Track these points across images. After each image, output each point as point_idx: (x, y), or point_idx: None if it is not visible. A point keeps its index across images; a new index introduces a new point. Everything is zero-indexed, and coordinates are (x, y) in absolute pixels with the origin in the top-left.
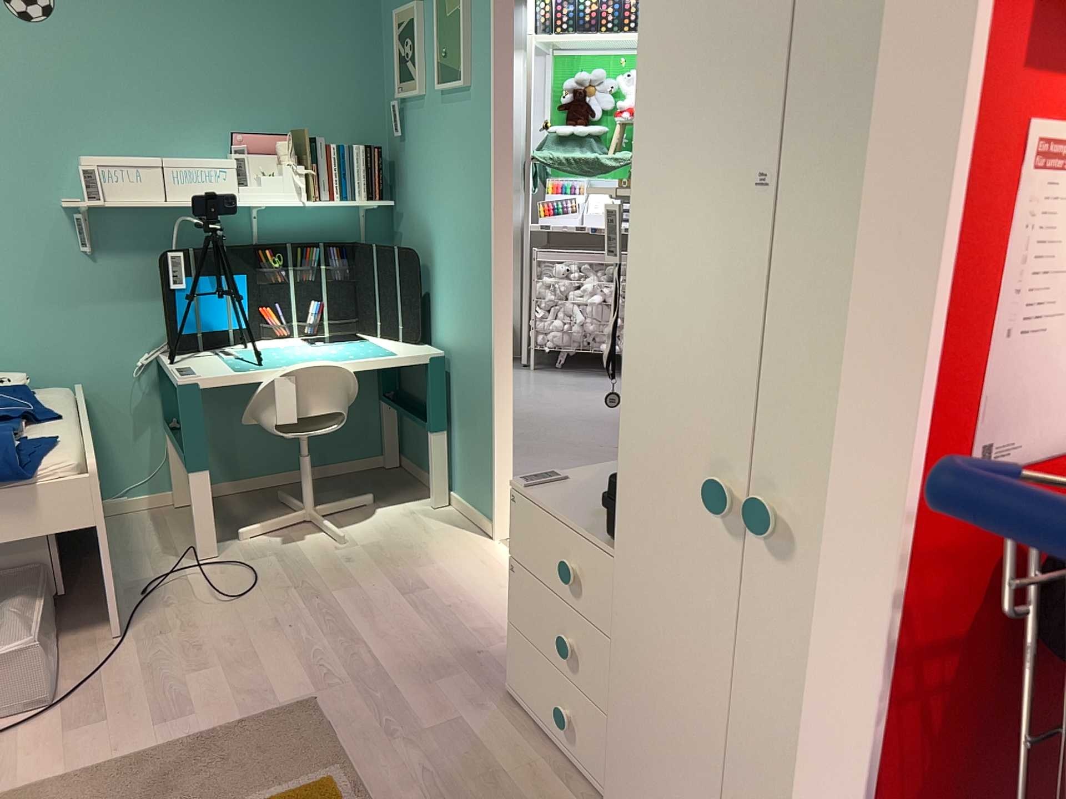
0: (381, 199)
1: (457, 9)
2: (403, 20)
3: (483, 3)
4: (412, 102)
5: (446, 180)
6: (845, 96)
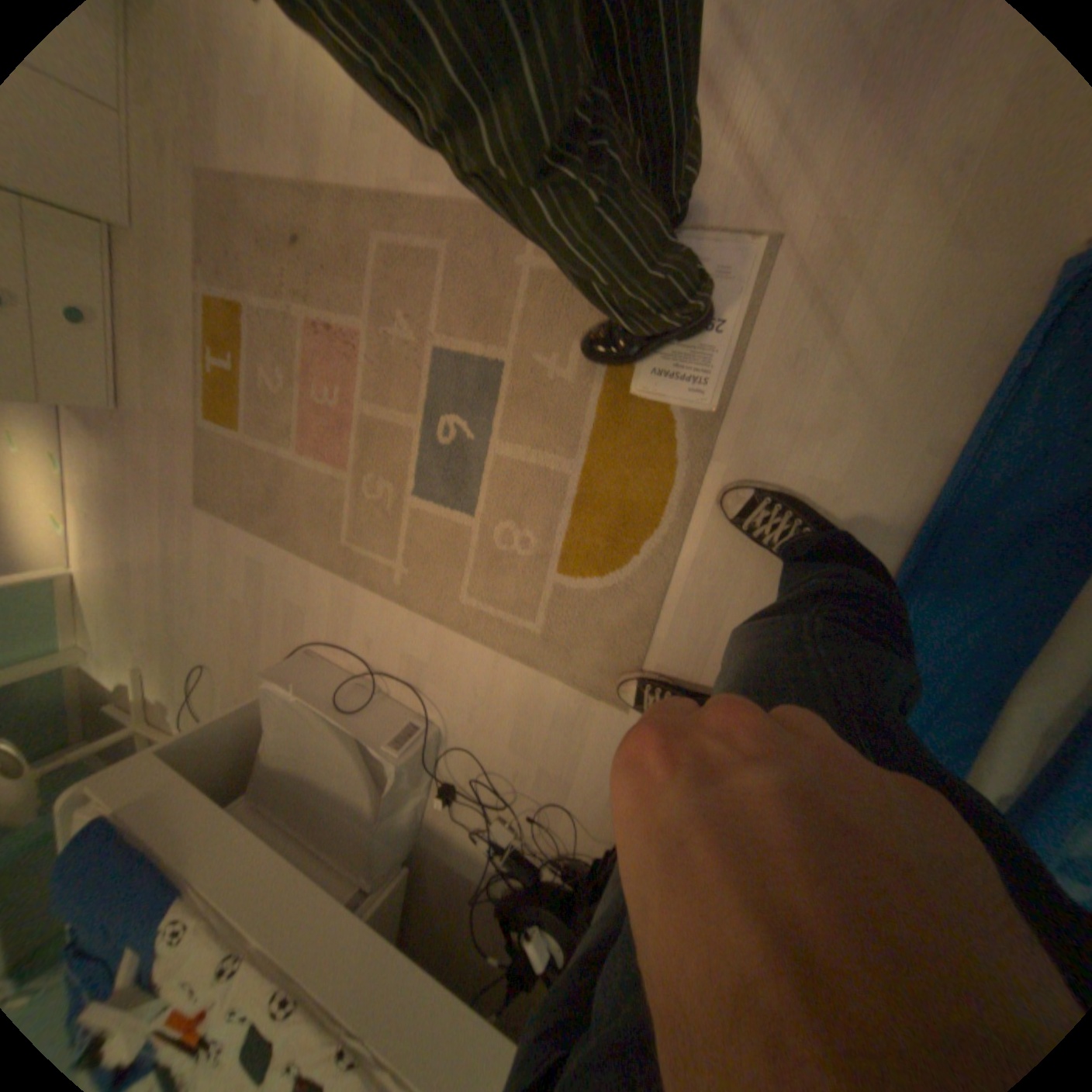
0: None
1: None
2: None
3: None
4: None
5: None
6: None
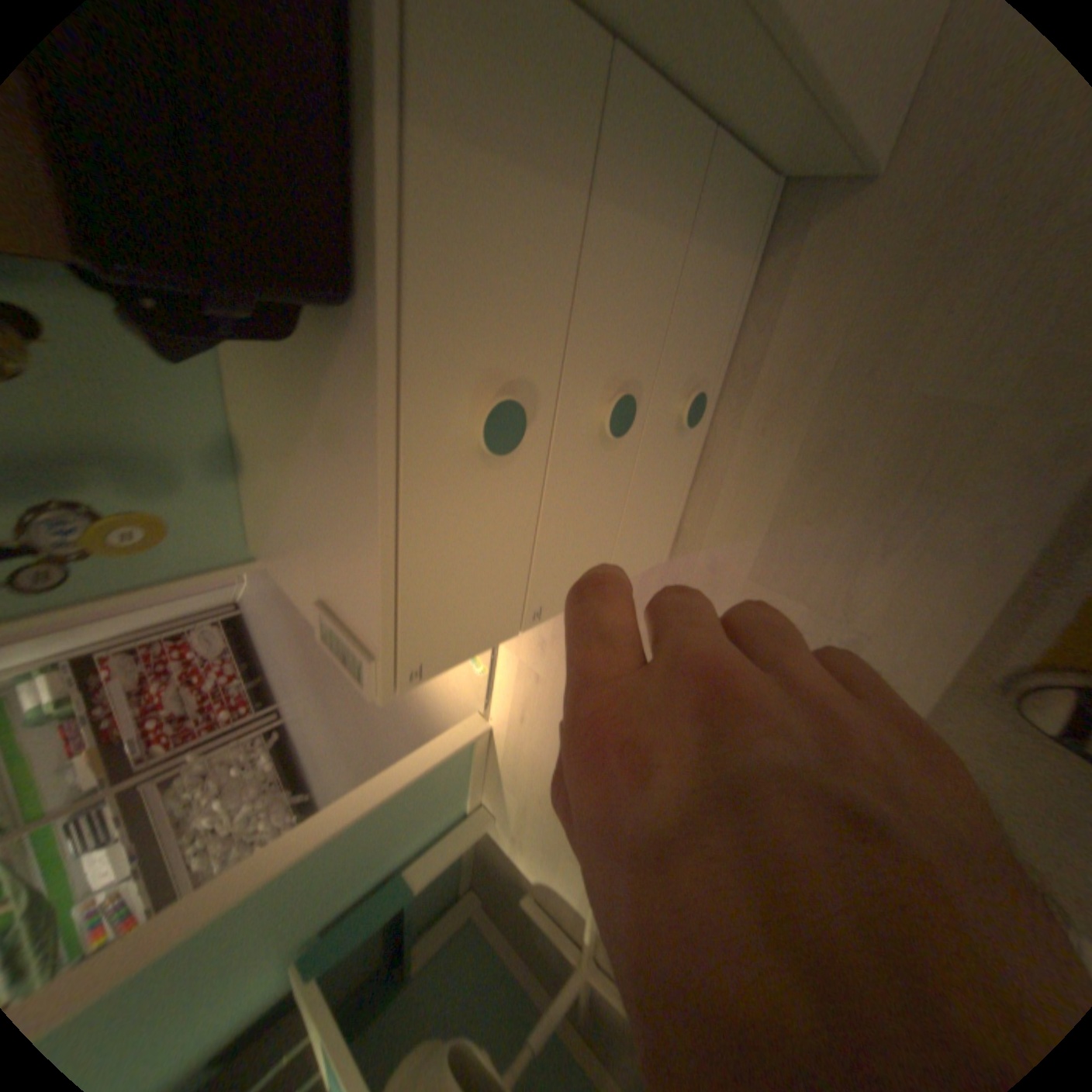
0: None
1: None
2: None
3: None
4: None
5: None
6: None
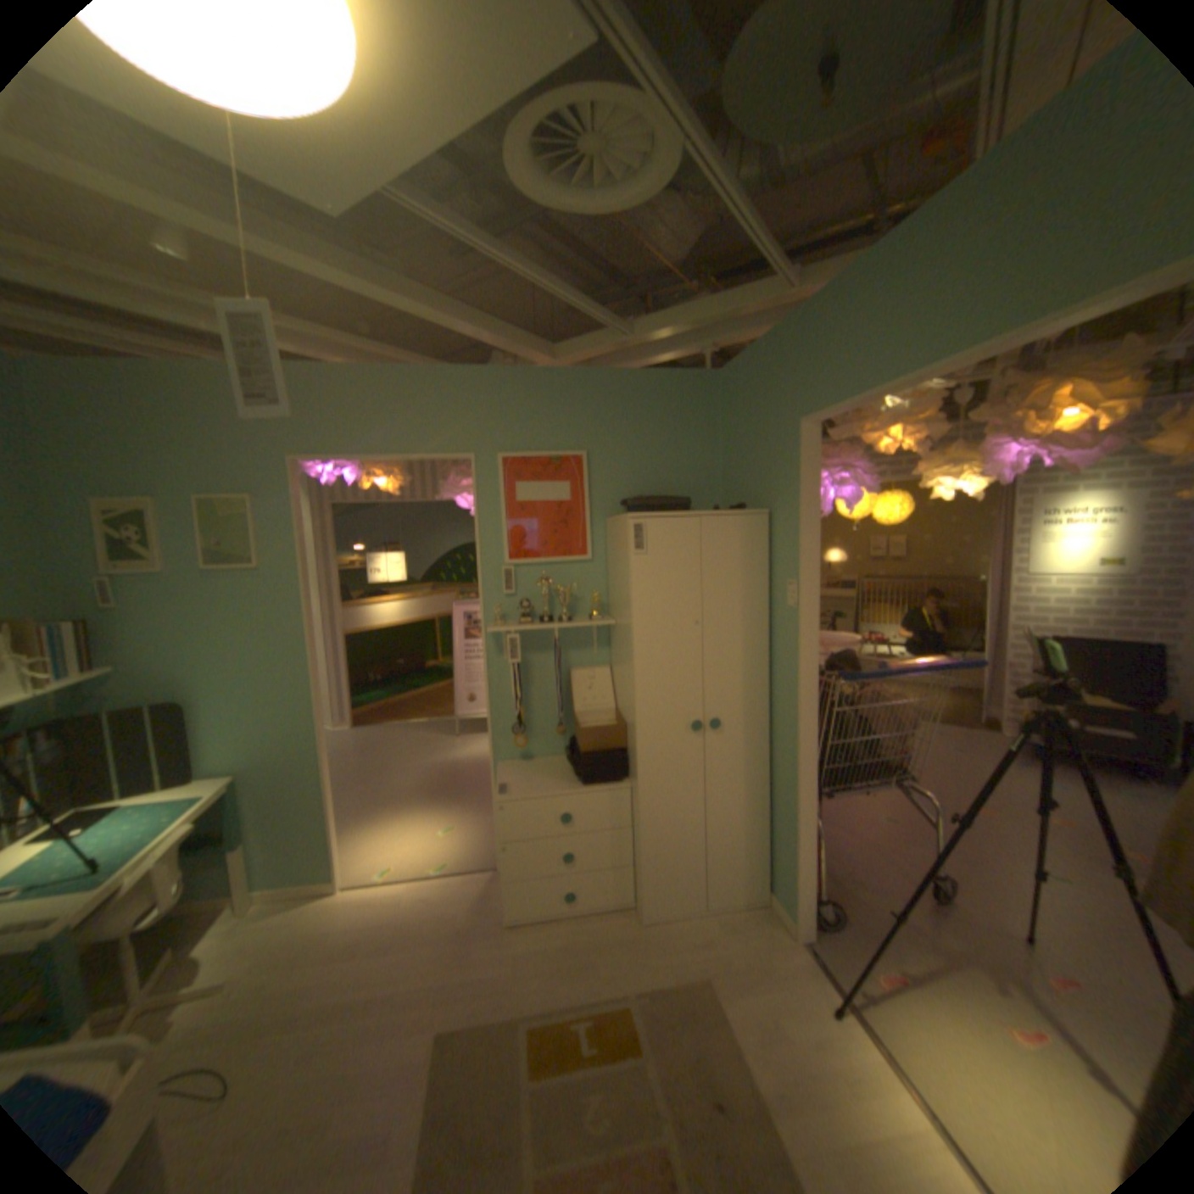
0: (92, 670)
1: (240, 514)
2: (113, 508)
3: (277, 513)
4: (131, 578)
5: (217, 639)
6: (722, 602)
